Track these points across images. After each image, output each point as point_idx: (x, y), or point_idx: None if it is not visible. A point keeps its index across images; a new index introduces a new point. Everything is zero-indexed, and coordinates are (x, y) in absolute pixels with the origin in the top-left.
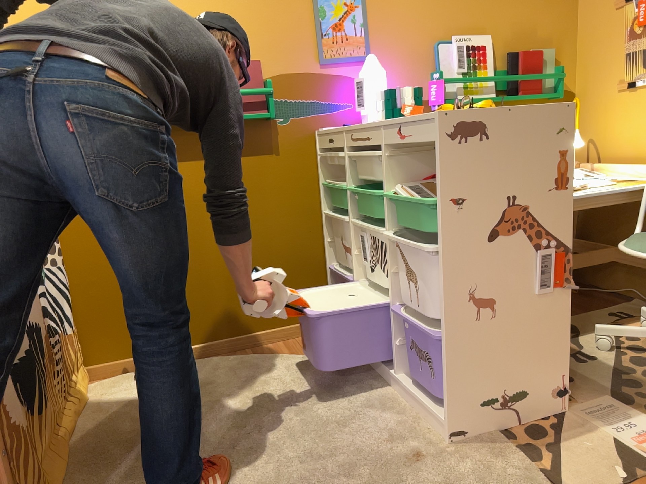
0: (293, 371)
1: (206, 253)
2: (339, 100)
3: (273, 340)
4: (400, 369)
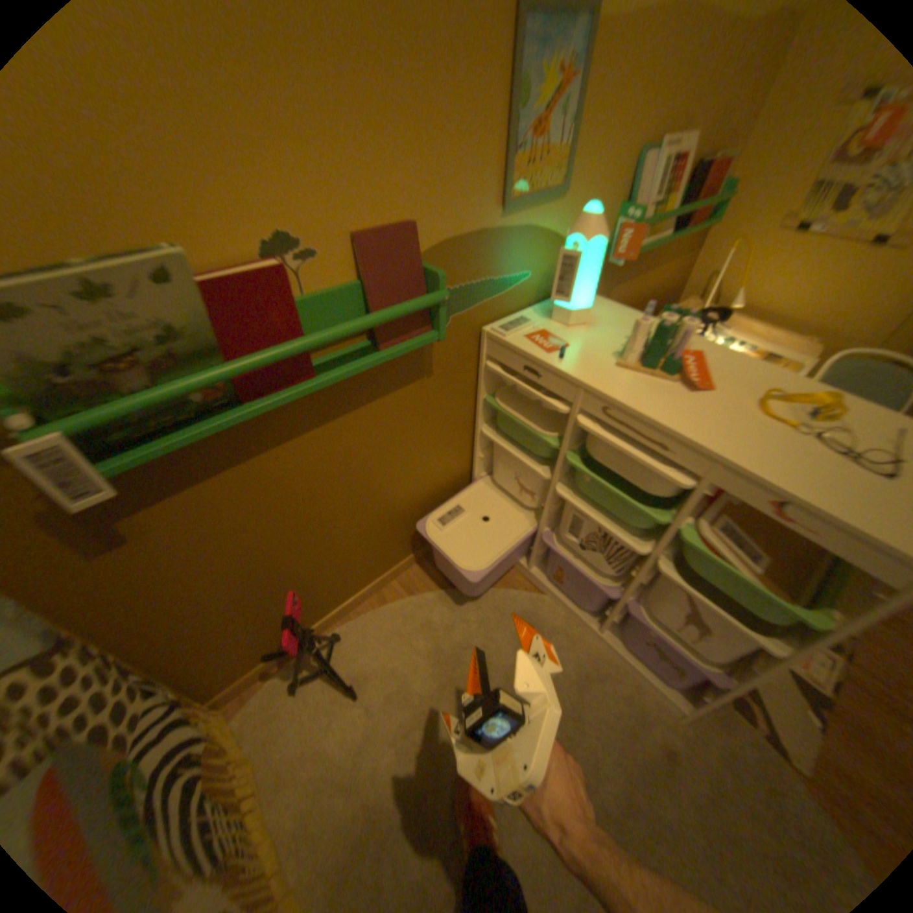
0: (474, 623)
1: (341, 530)
2: (516, 271)
3: (417, 560)
4: (607, 629)
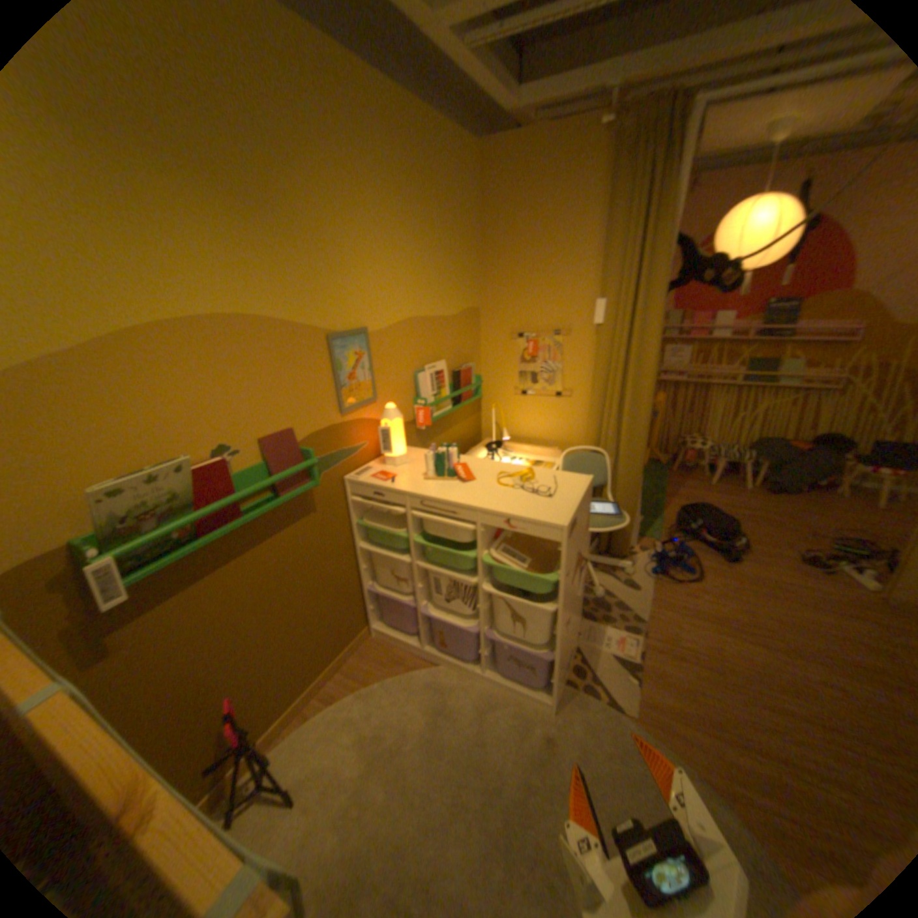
0: (389, 706)
1: (264, 643)
2: (359, 442)
3: (332, 676)
4: (487, 668)
